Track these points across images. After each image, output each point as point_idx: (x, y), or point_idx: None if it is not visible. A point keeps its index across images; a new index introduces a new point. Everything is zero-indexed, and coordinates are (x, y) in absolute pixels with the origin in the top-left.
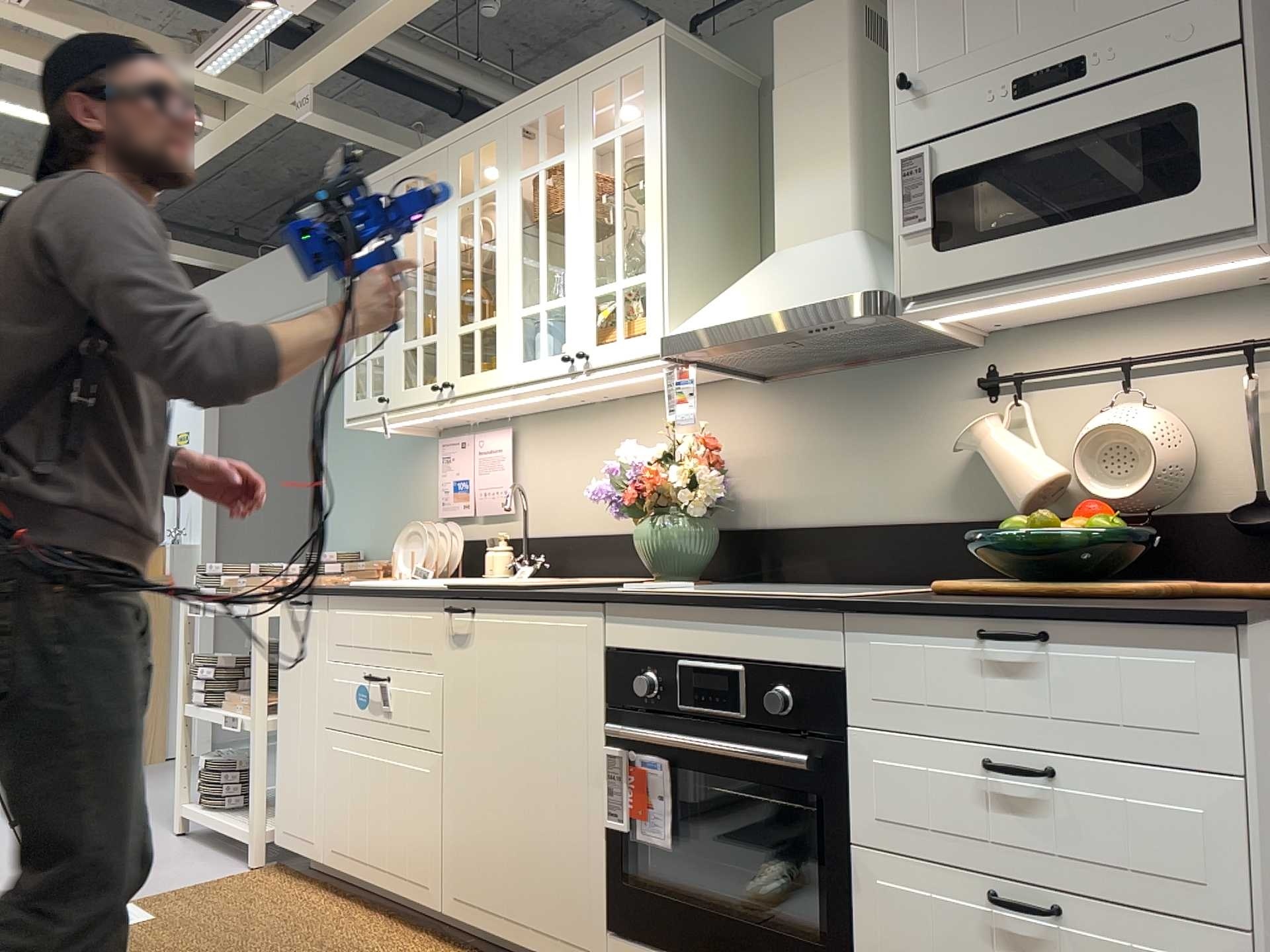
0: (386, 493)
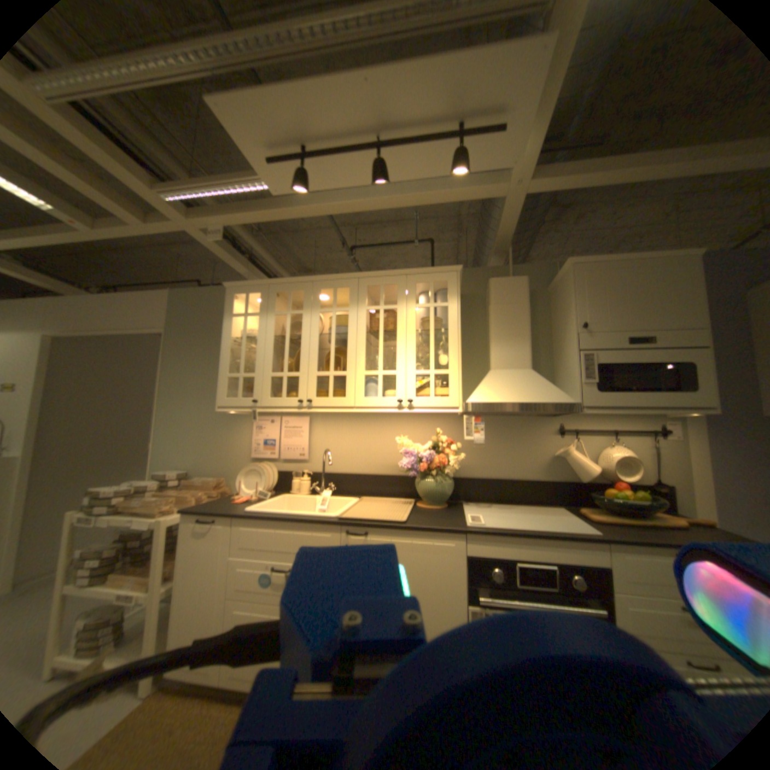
0: (208, 440)
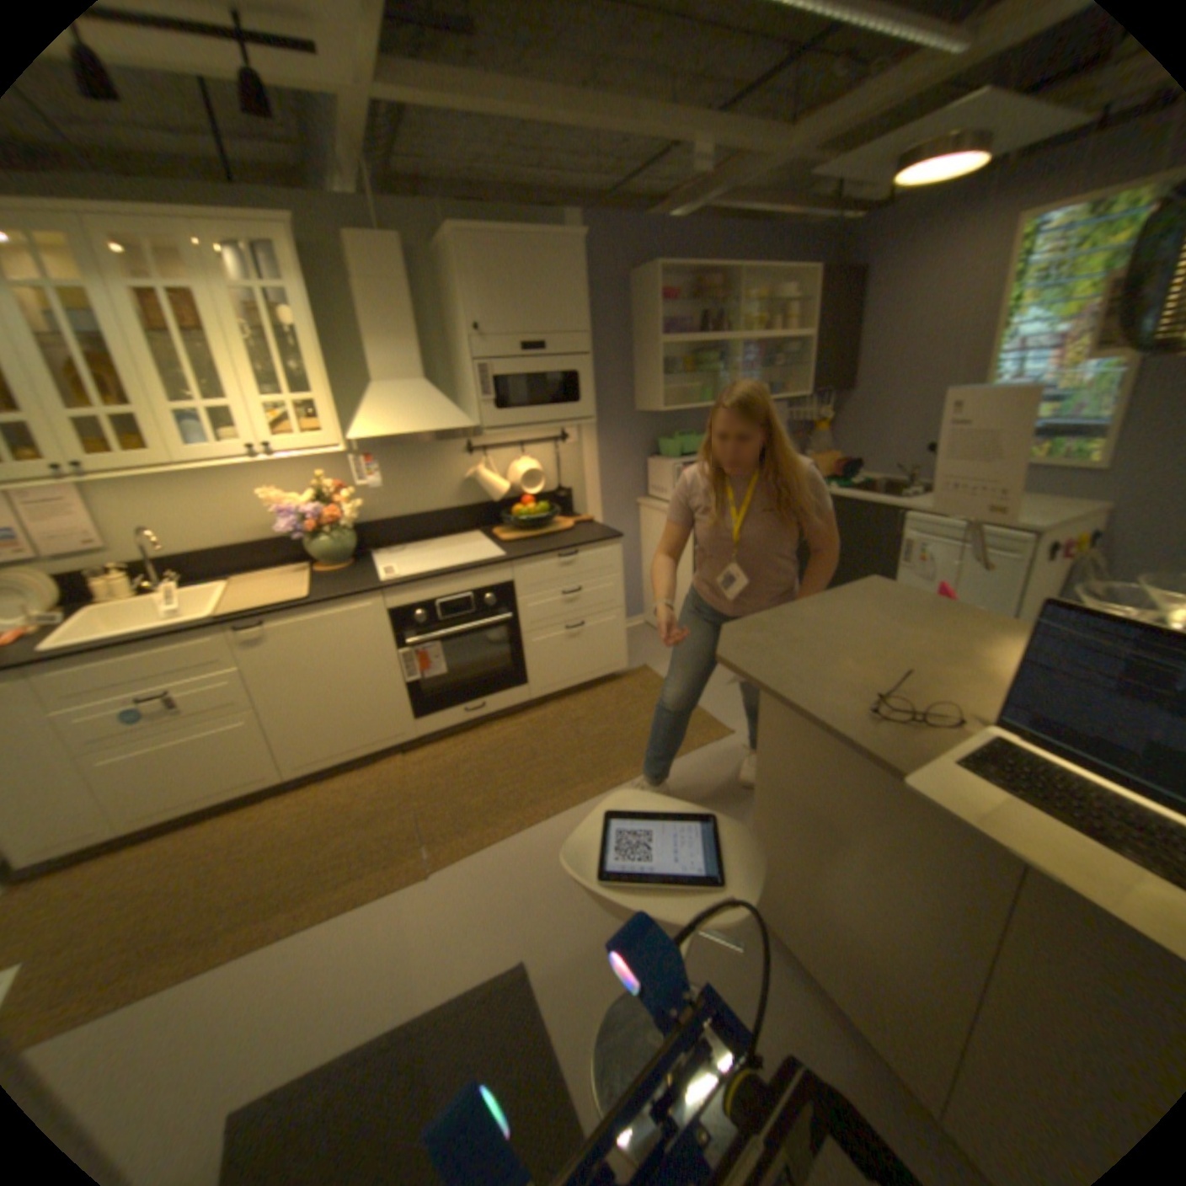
0: None
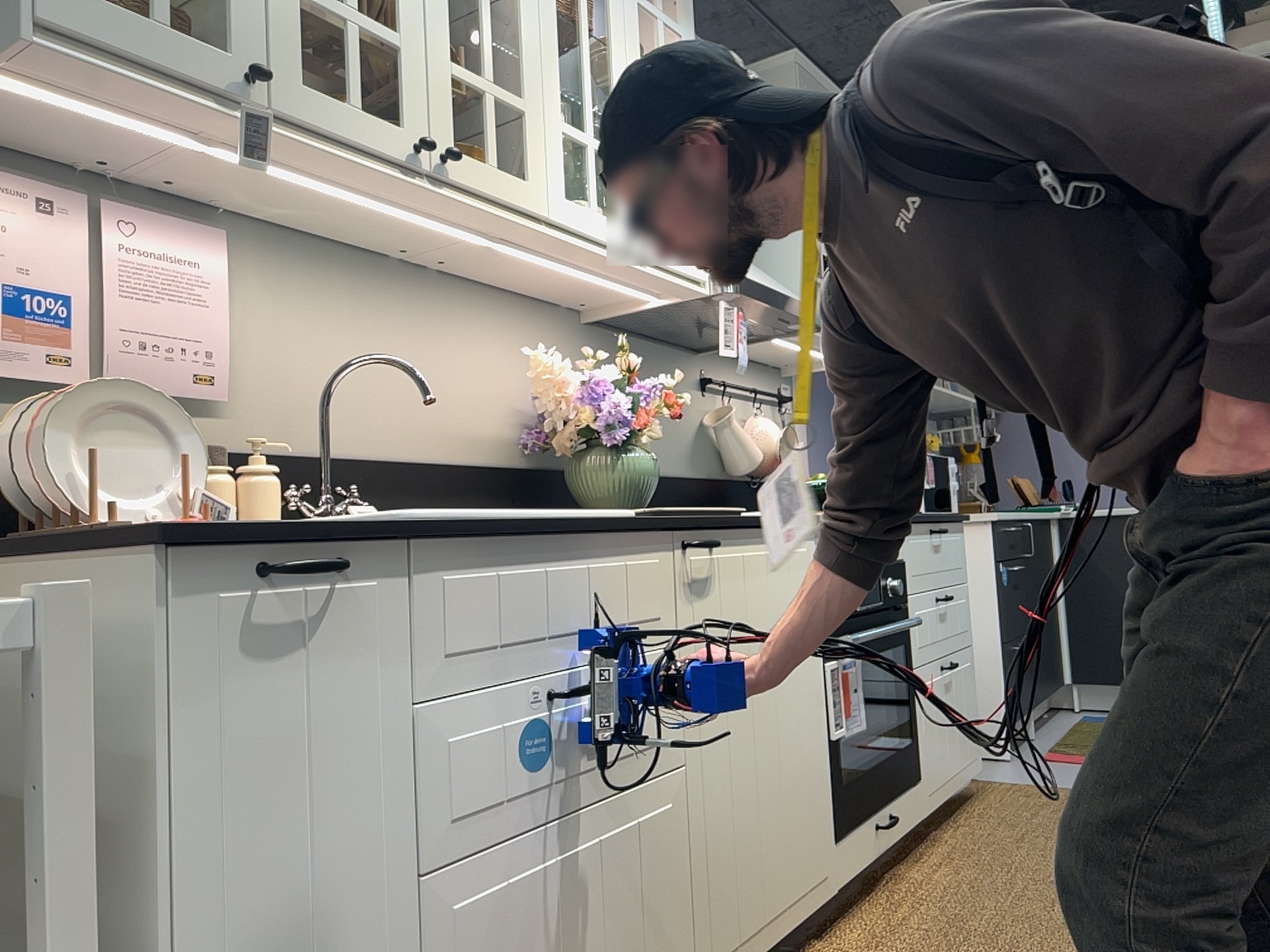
0: None
